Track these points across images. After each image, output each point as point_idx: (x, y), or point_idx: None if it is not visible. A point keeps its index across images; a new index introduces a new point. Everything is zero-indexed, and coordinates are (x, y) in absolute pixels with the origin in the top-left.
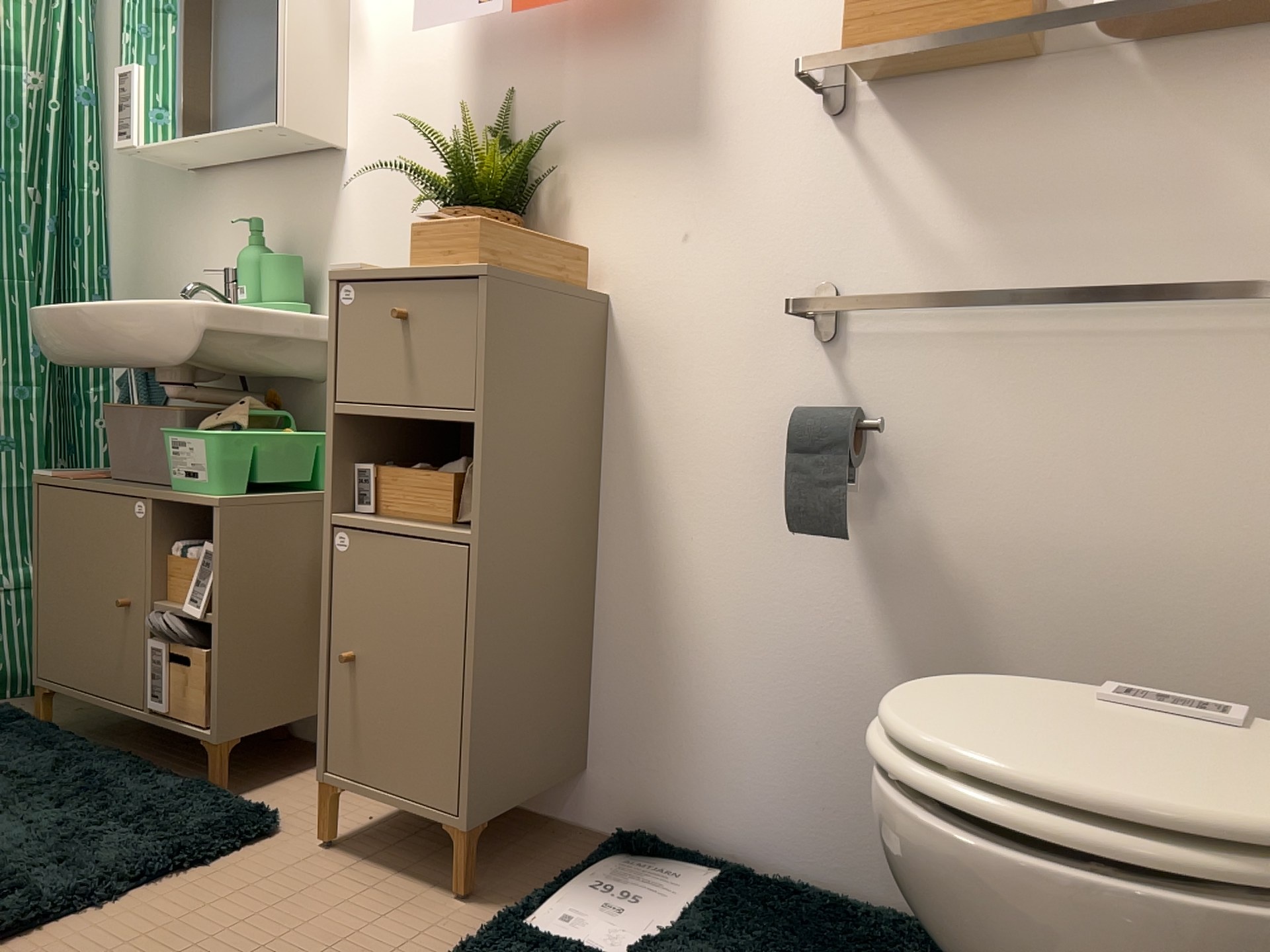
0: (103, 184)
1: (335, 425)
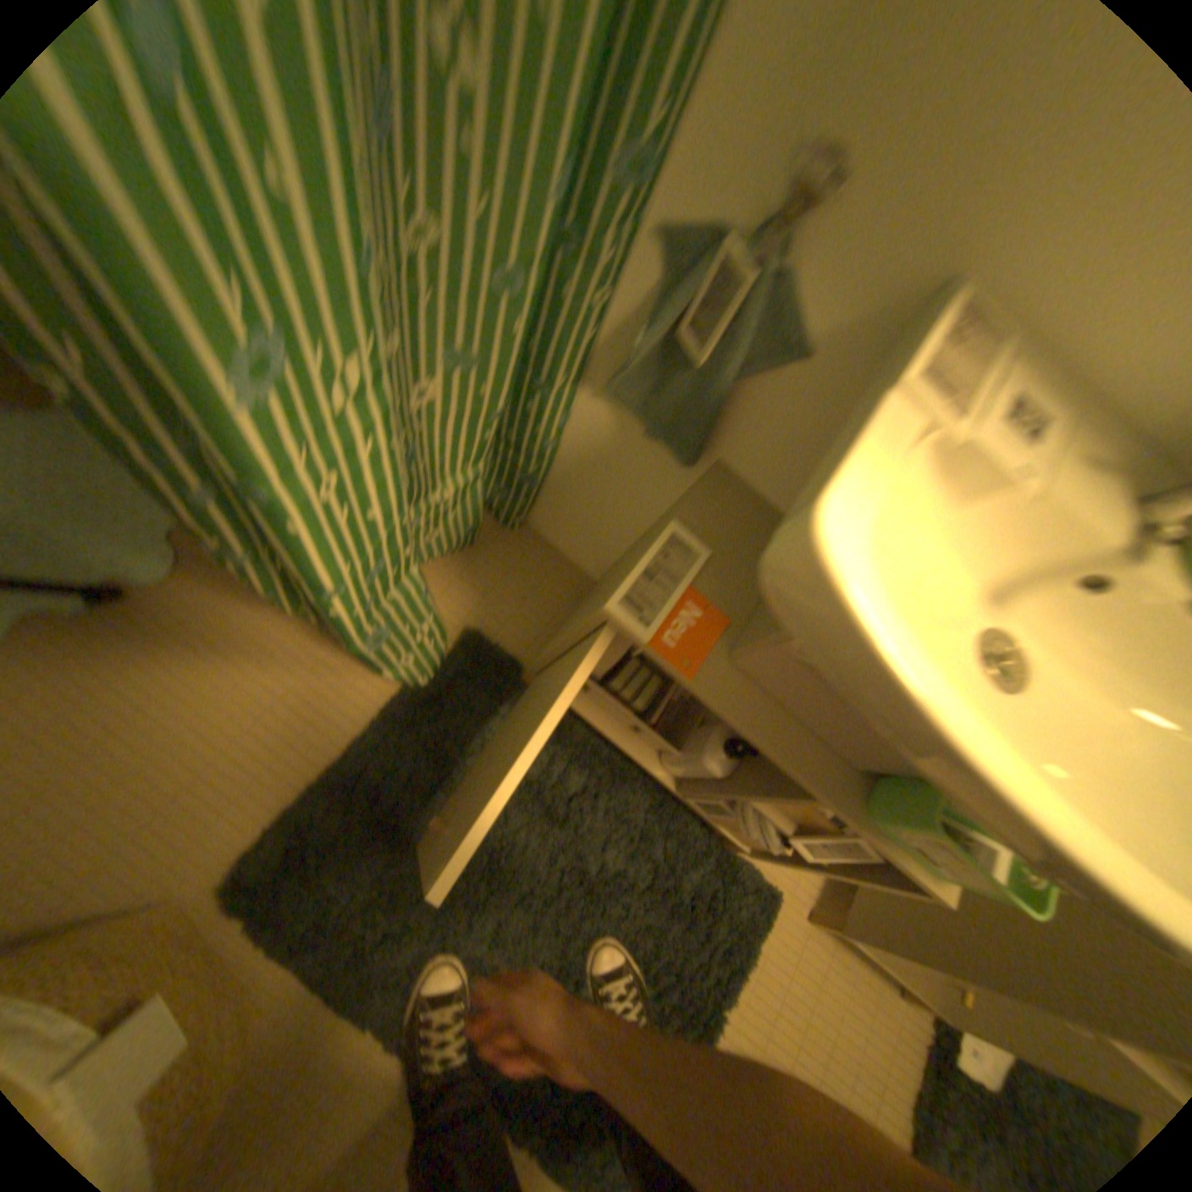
0: None
1: None
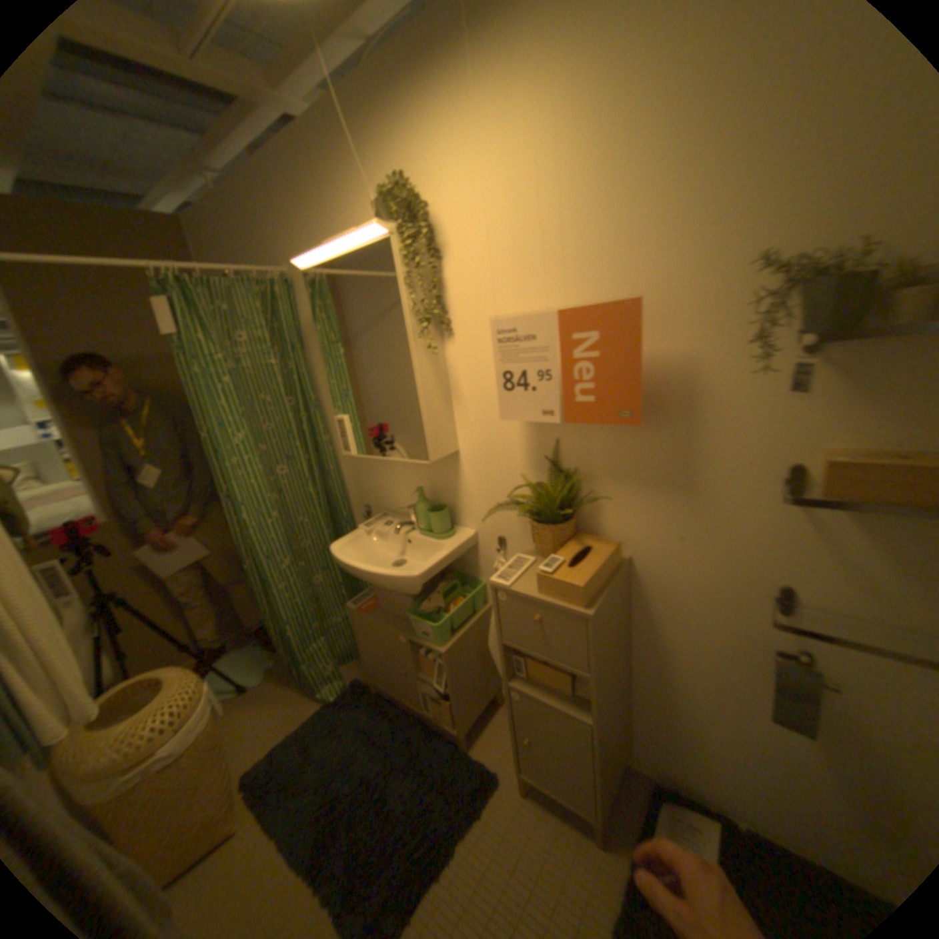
0: (328, 441)
1: (504, 647)
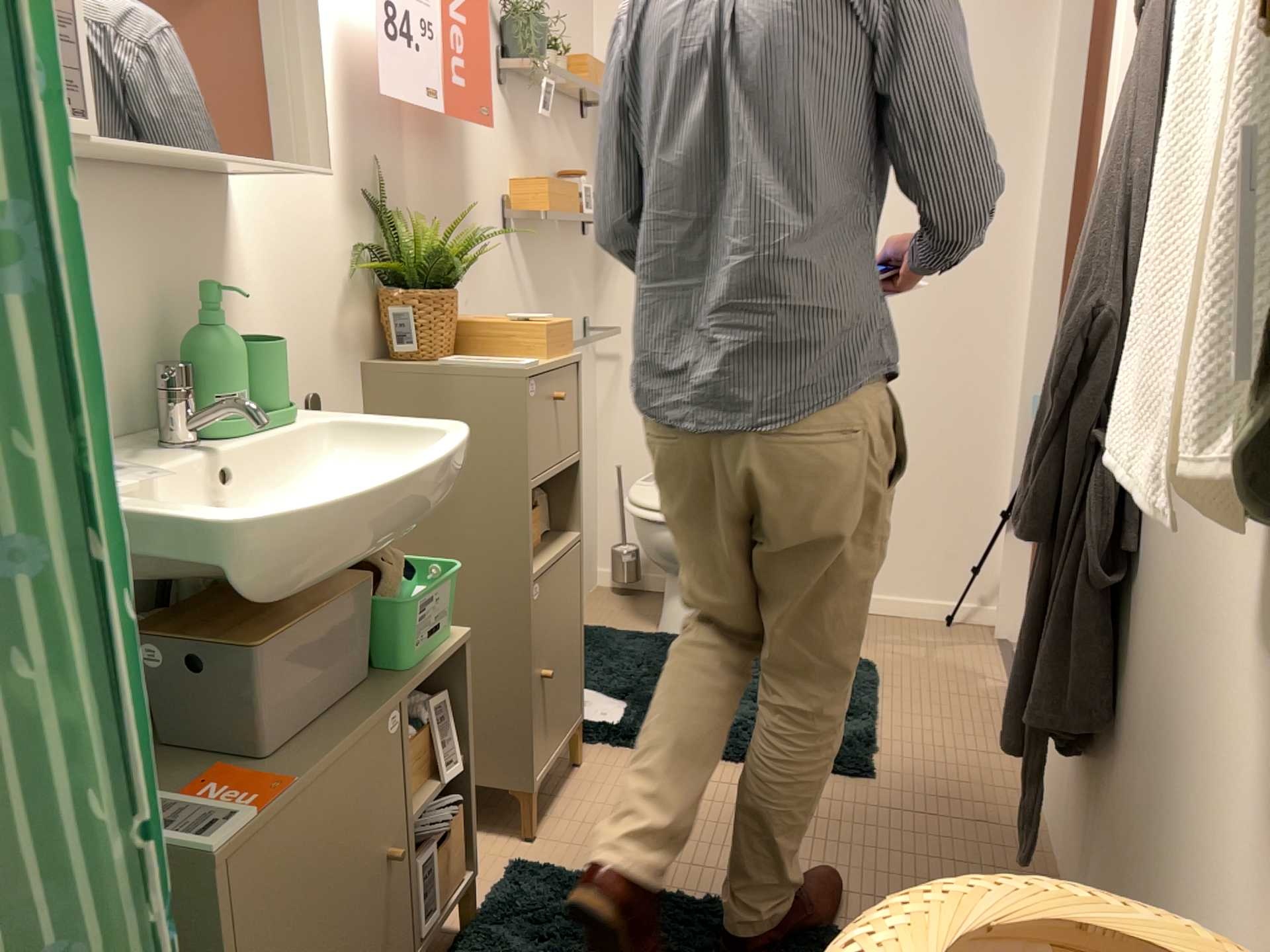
0: None
1: (533, 498)
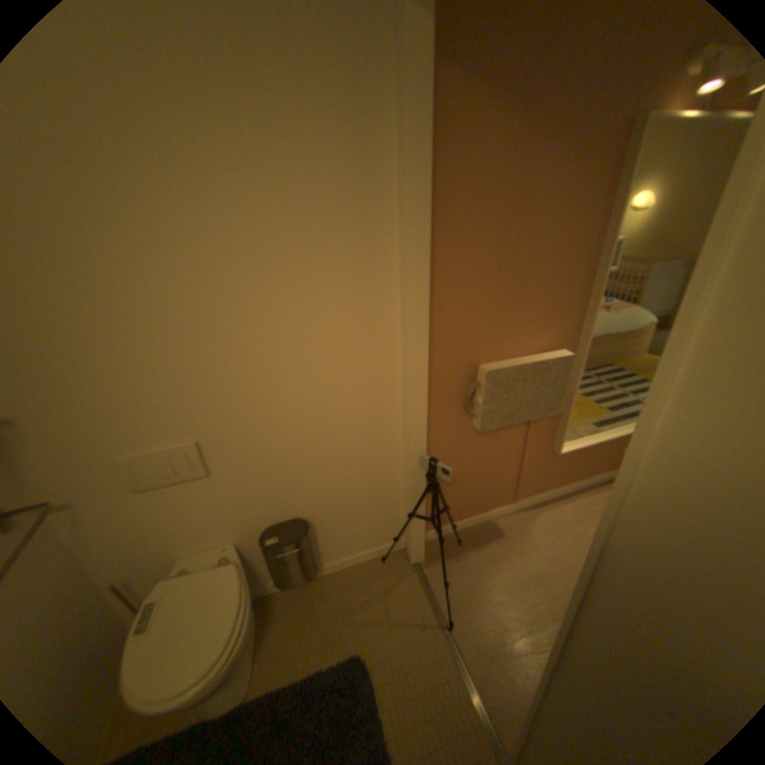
0: None
1: None
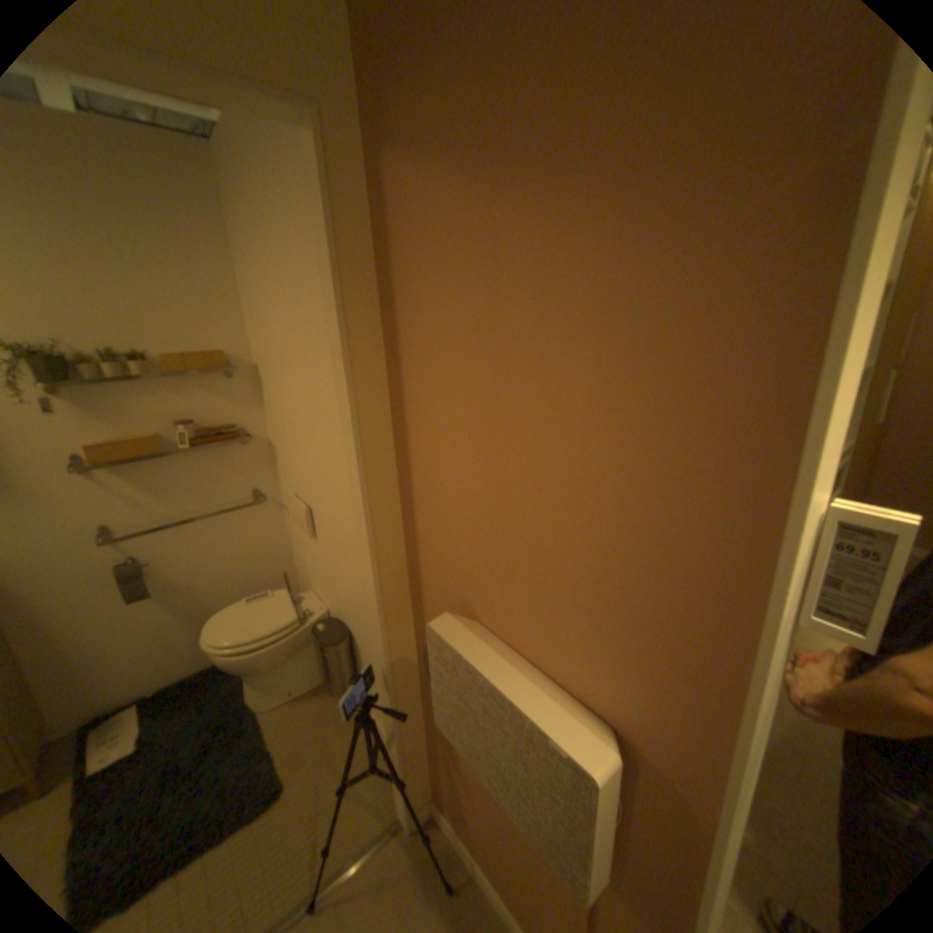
0: None
1: None
